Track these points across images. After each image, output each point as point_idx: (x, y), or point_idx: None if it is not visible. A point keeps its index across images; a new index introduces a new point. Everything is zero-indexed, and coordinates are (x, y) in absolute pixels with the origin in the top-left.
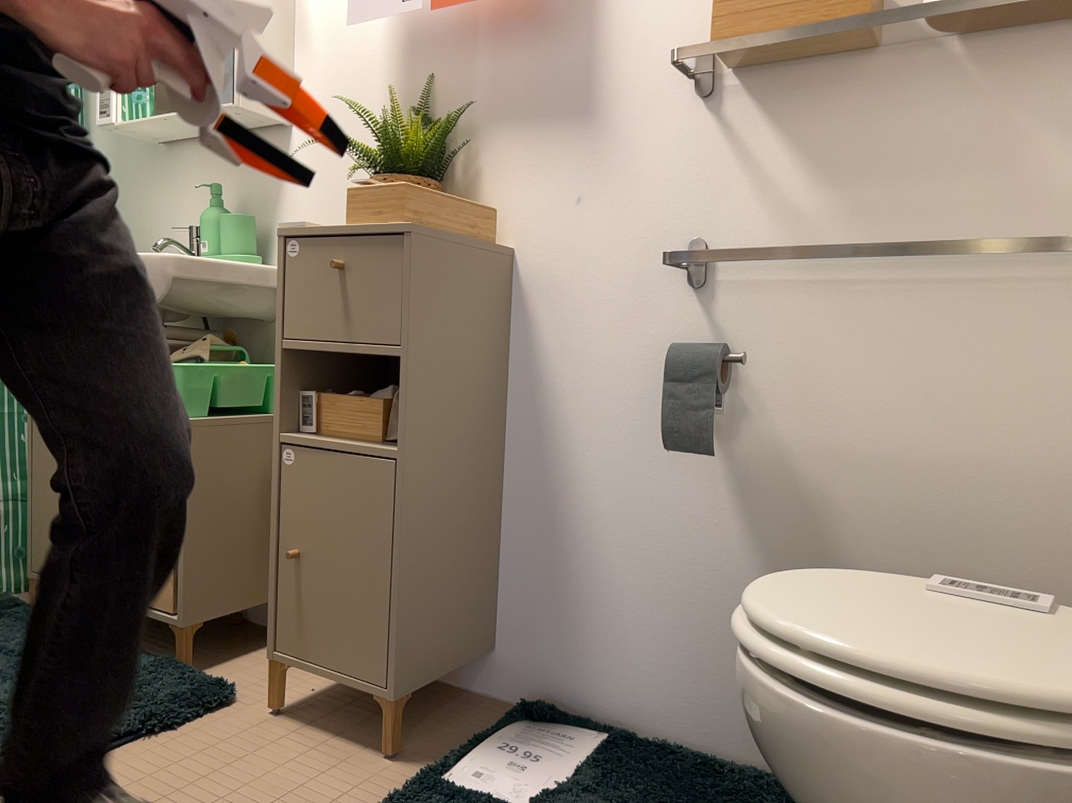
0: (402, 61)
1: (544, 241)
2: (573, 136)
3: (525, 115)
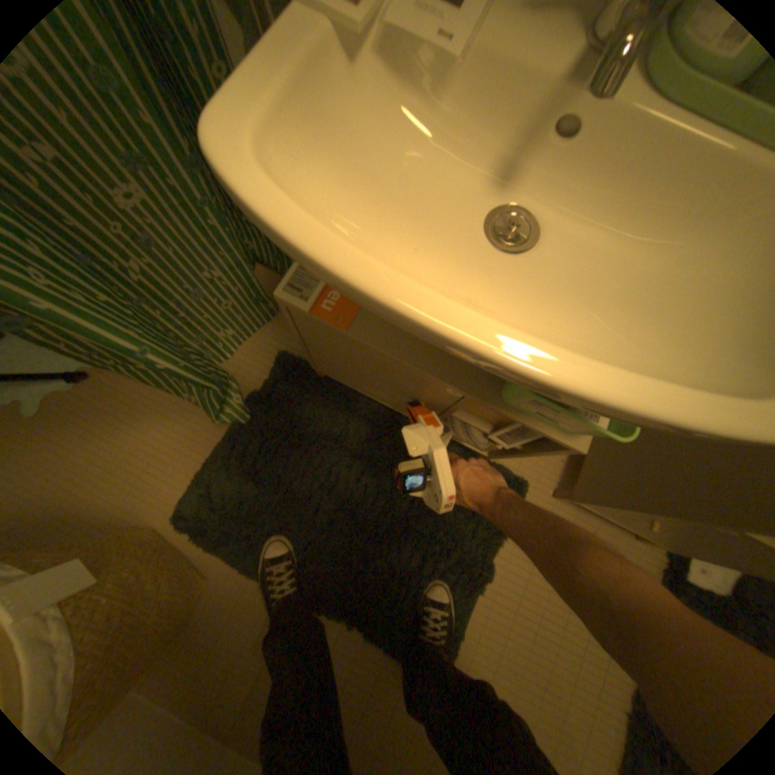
0: None
1: None
2: None
3: None
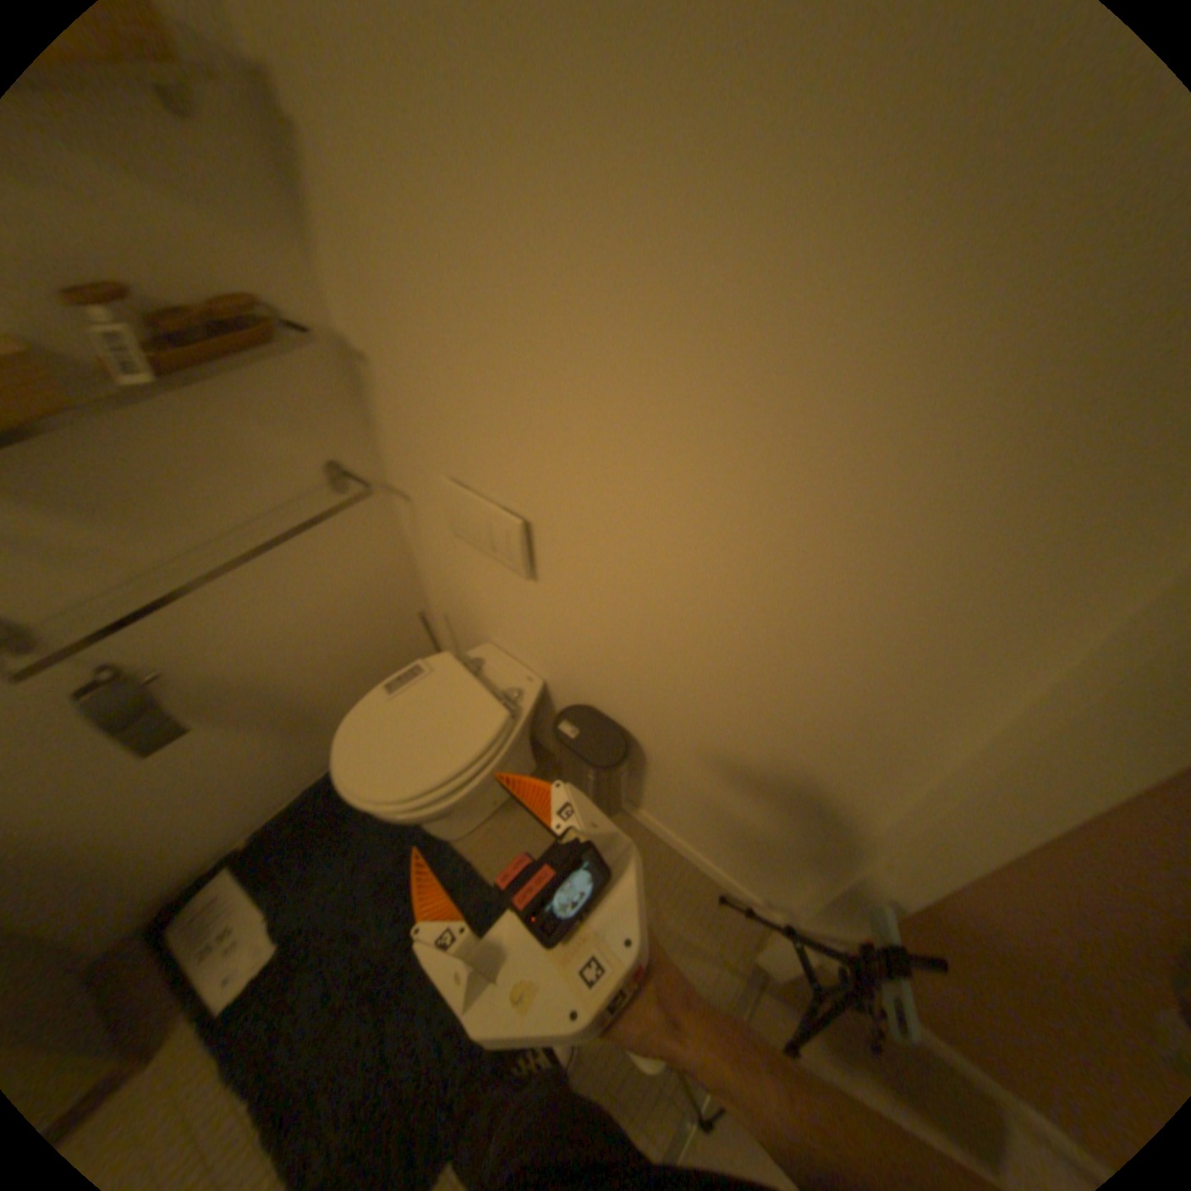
0: None
1: None
2: None
3: None
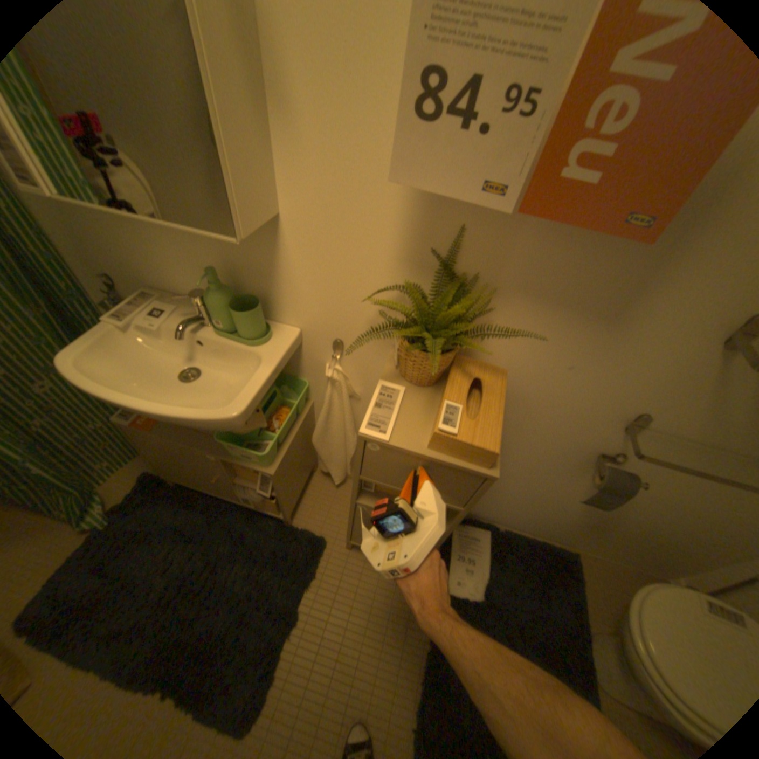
0: (428, 194)
1: (531, 379)
2: (593, 327)
3: (555, 297)
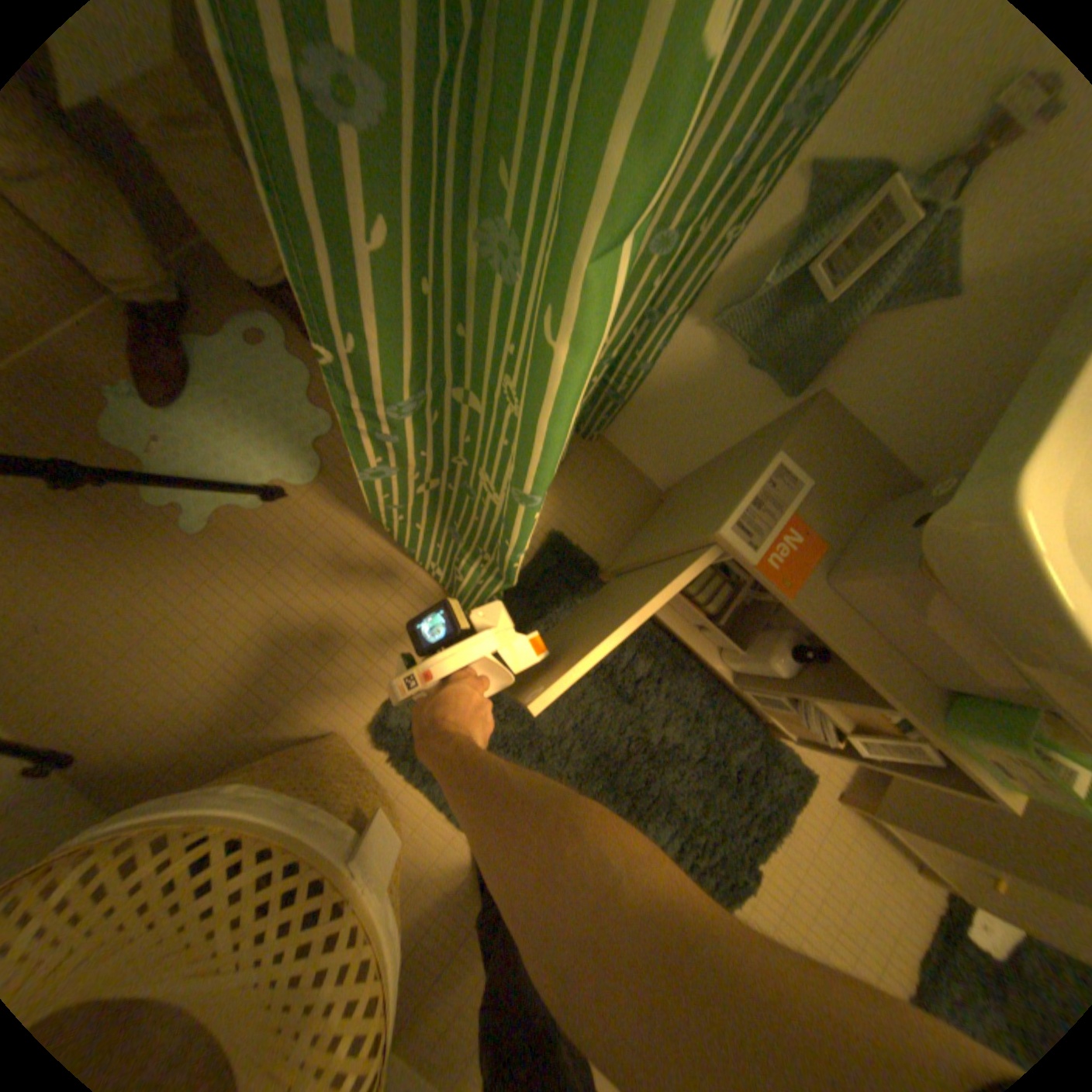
0: None
1: None
2: None
3: None
